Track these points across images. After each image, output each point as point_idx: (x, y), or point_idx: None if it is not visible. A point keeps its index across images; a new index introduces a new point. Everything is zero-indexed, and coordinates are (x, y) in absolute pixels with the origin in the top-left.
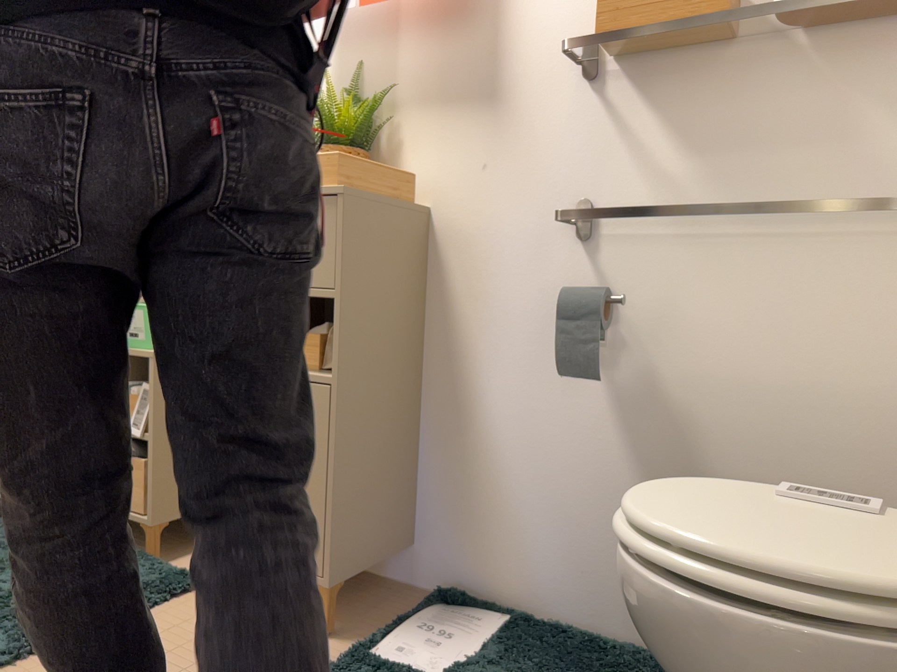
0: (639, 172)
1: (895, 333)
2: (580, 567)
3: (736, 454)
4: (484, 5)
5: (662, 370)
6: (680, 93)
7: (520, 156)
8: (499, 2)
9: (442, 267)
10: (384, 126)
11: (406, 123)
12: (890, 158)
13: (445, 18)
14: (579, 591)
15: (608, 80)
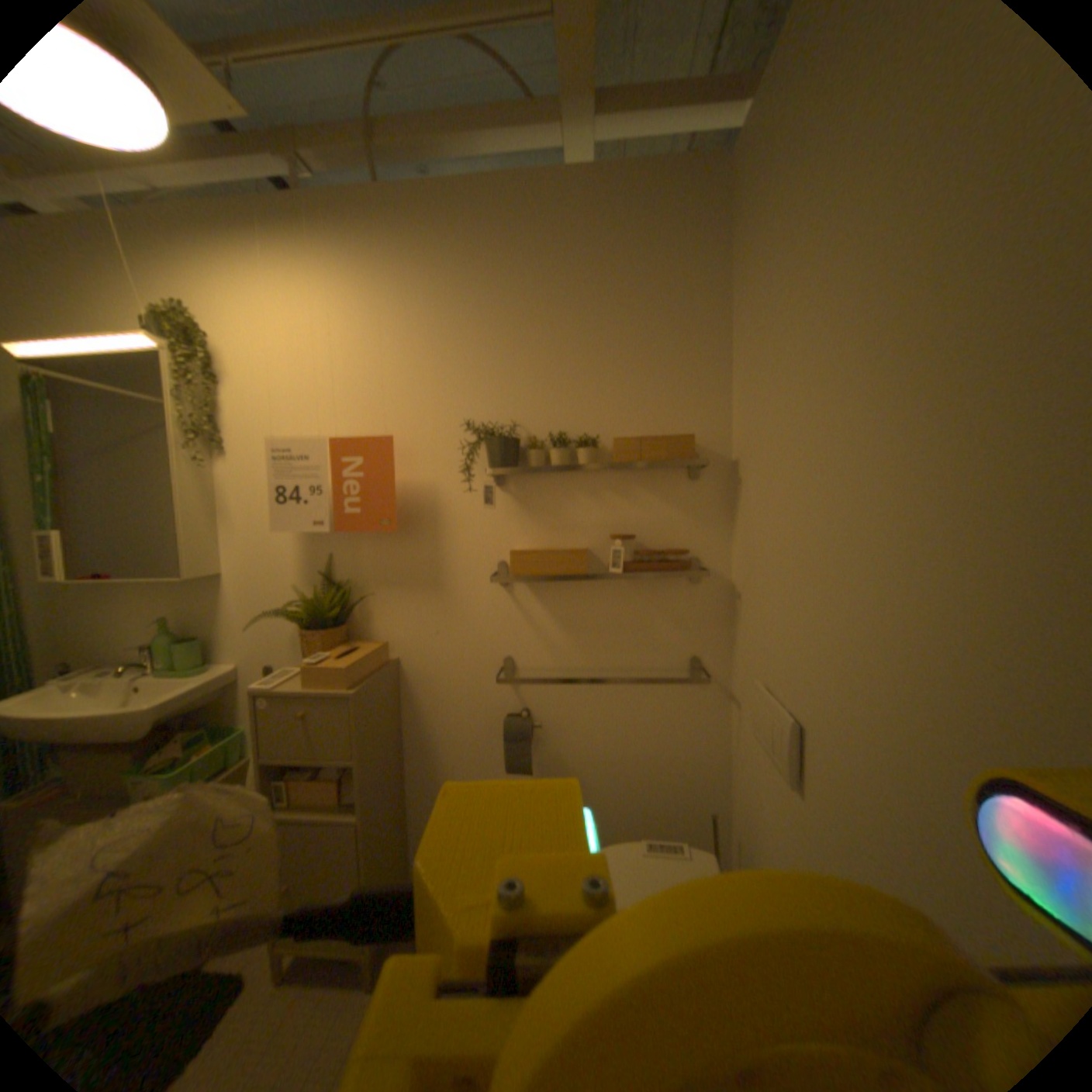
0: (543, 640)
1: (682, 728)
2: None
3: (611, 797)
4: (428, 524)
5: (567, 754)
6: (563, 596)
7: (464, 626)
8: (439, 524)
9: (413, 696)
10: (356, 598)
11: (374, 598)
12: (673, 640)
13: (398, 528)
14: None
15: (519, 584)
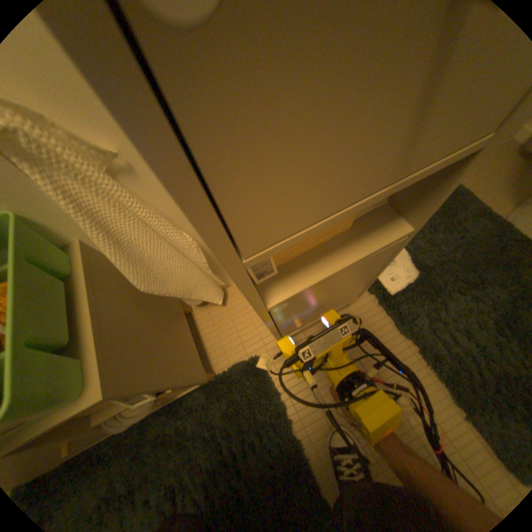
0: None
1: None
2: None
3: None
4: None
5: None
6: None
7: None
8: None
9: None
10: None
11: None
12: None
13: None
14: None
15: None
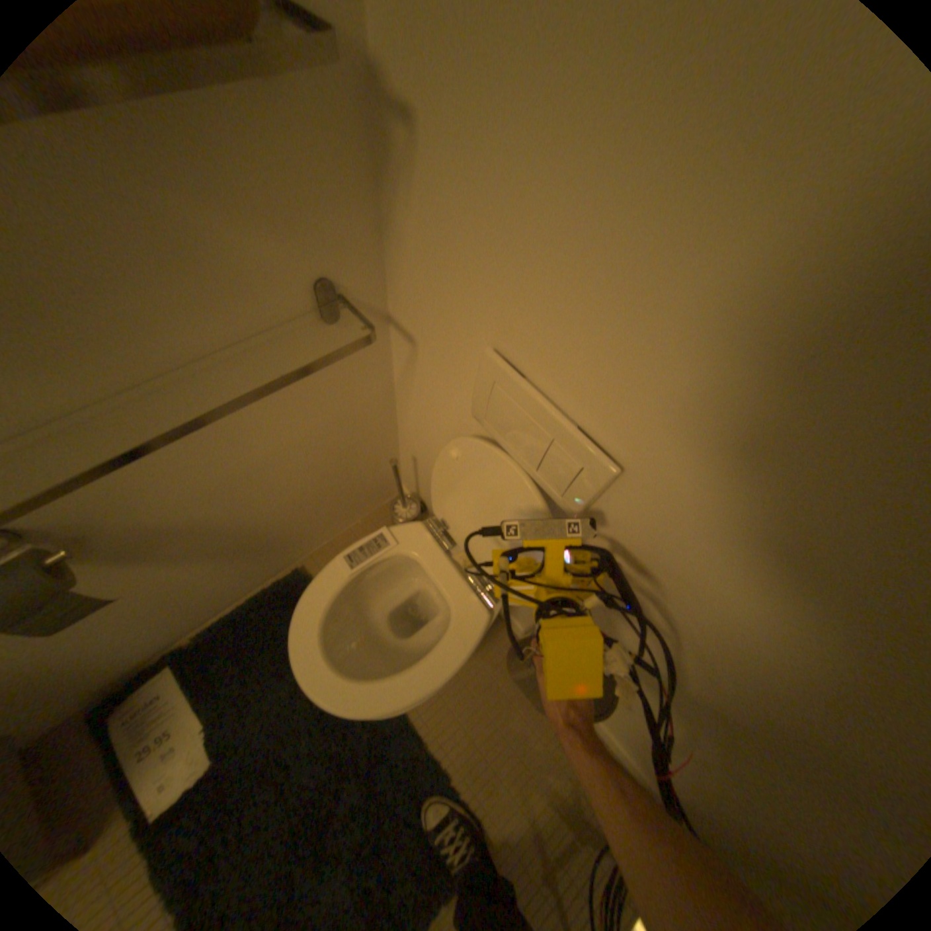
0: None
1: (322, 393)
2: (187, 613)
3: (253, 507)
4: None
5: (150, 520)
6: None
7: None
8: None
9: None
10: None
11: None
12: (261, 261)
13: None
14: (196, 616)
15: None
